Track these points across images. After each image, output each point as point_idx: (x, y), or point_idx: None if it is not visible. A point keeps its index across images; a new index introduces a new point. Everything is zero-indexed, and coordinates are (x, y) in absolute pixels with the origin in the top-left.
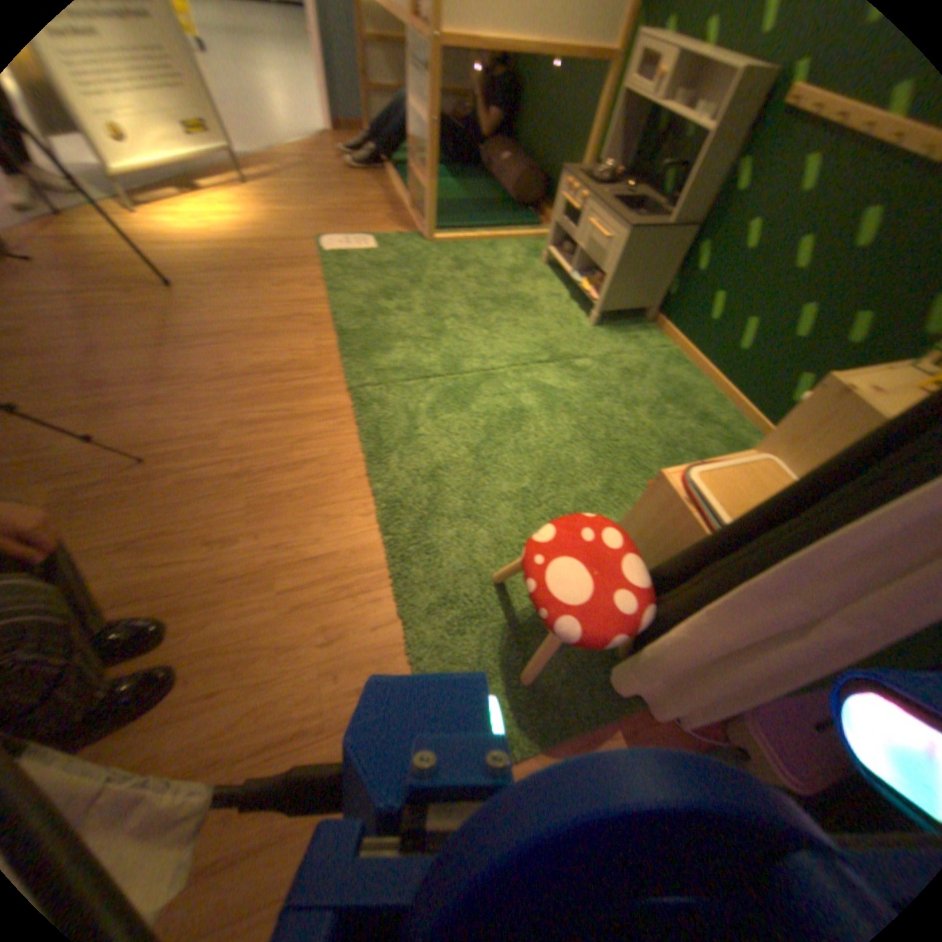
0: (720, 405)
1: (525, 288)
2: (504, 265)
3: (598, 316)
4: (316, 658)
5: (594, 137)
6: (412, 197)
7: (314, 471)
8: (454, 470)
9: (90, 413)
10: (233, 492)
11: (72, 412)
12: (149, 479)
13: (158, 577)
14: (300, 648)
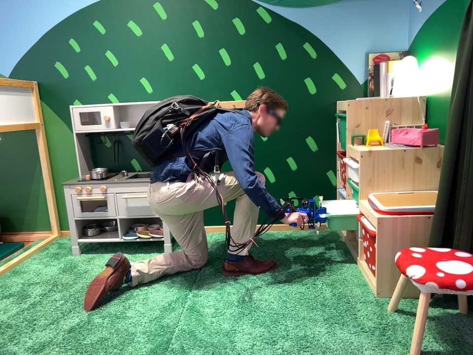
0: (272, 235)
1: (97, 270)
2: (54, 272)
3: (167, 247)
4: None
5: (42, 171)
6: None
7: None
8: None
9: None
10: None
11: None
12: None
13: None
14: None
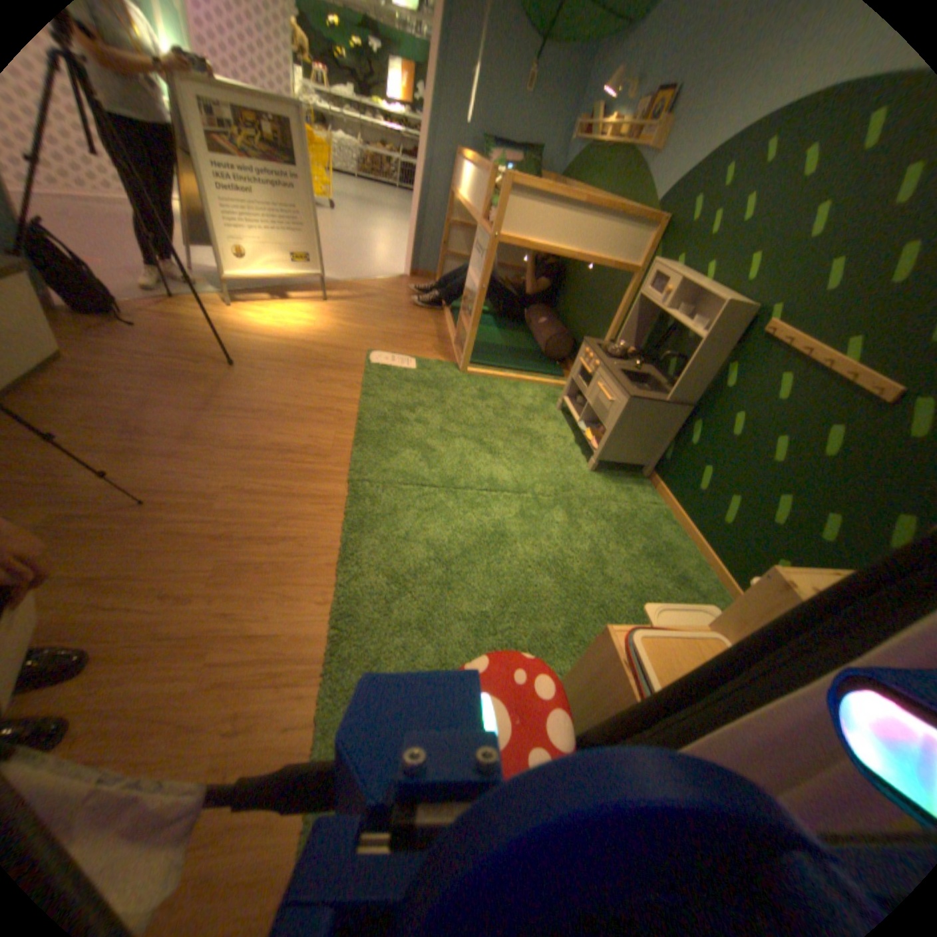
0: (702, 573)
1: (537, 427)
2: (523, 405)
3: (597, 465)
4: (215, 749)
5: (617, 322)
6: (460, 336)
7: (291, 550)
8: (421, 579)
9: (121, 455)
10: (210, 553)
11: (107, 451)
12: (142, 524)
13: (105, 620)
14: (205, 732)
